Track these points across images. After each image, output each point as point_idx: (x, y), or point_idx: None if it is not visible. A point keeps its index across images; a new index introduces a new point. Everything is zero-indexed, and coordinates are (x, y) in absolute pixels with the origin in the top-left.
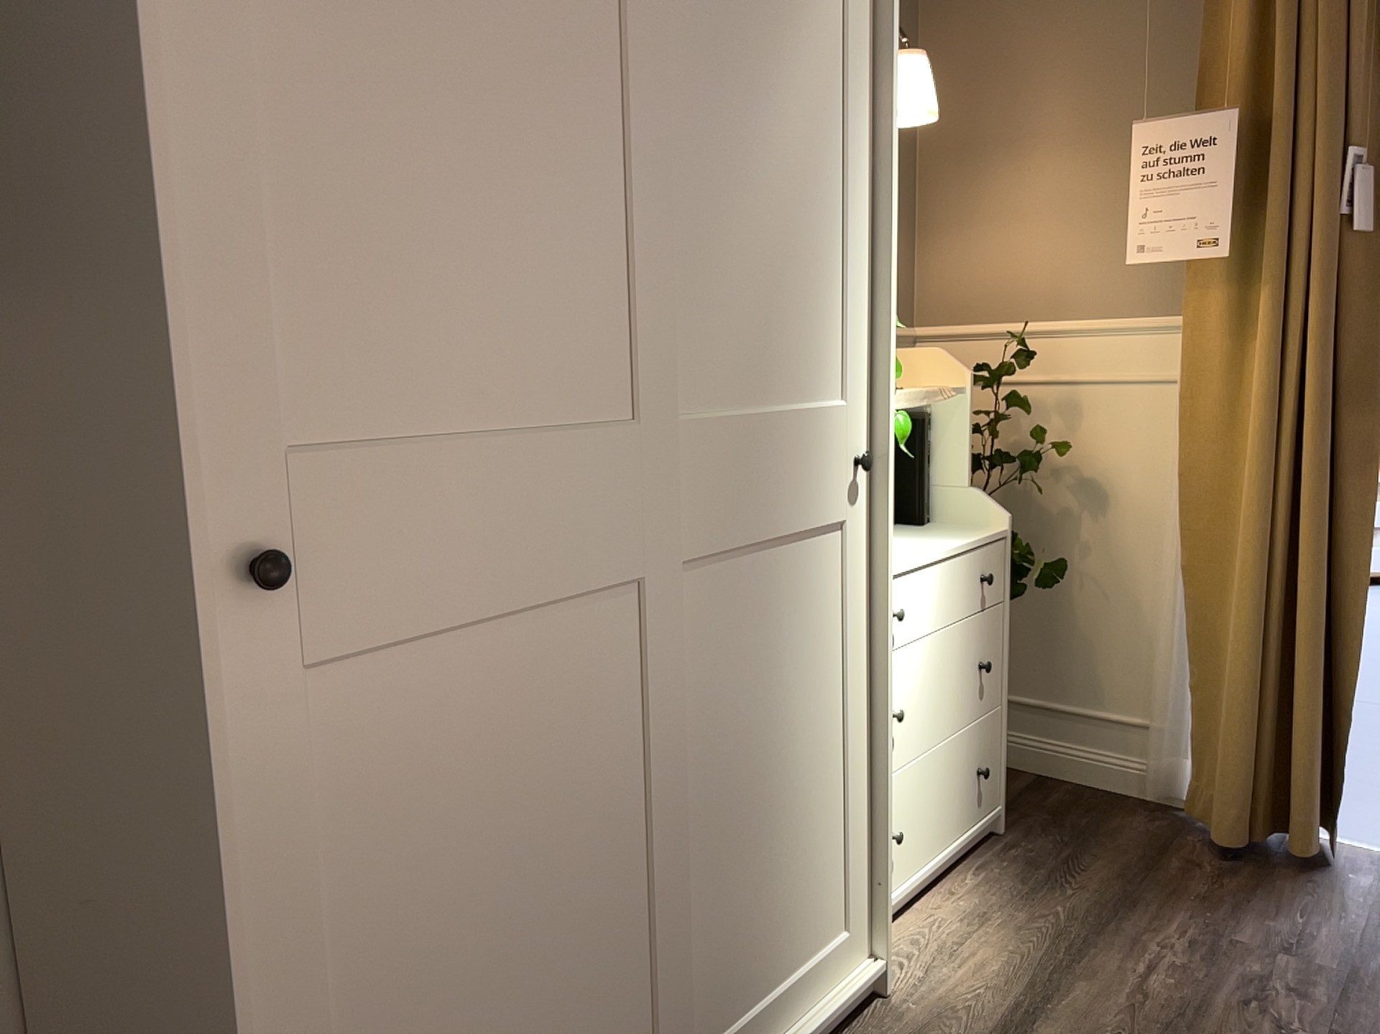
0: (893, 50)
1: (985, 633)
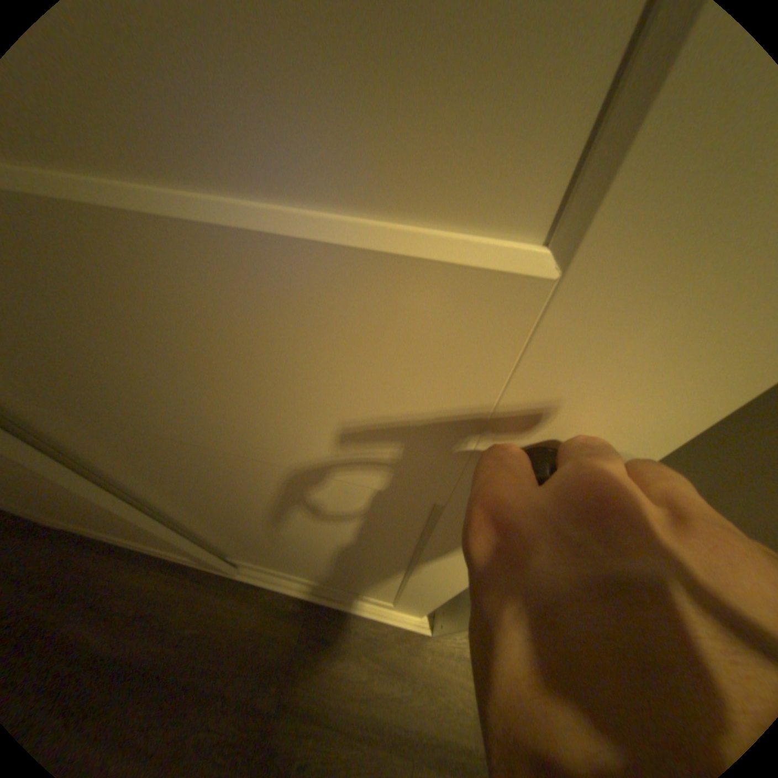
0: None
1: None
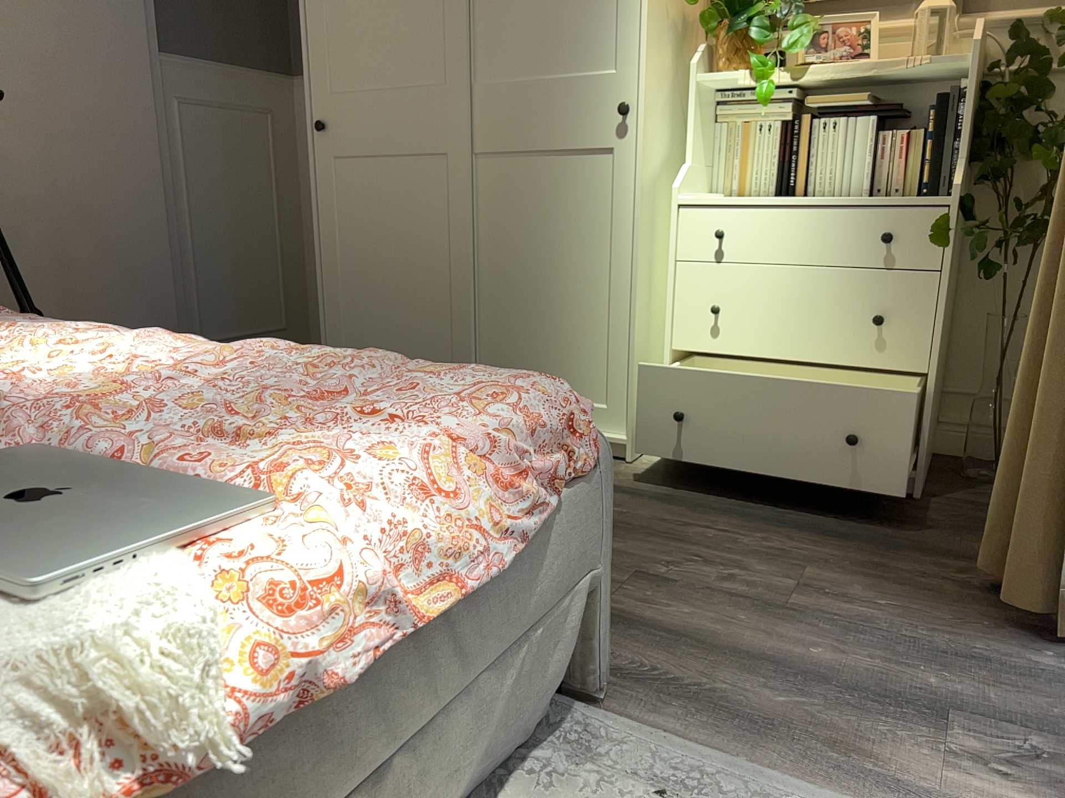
0: None
1: (893, 292)
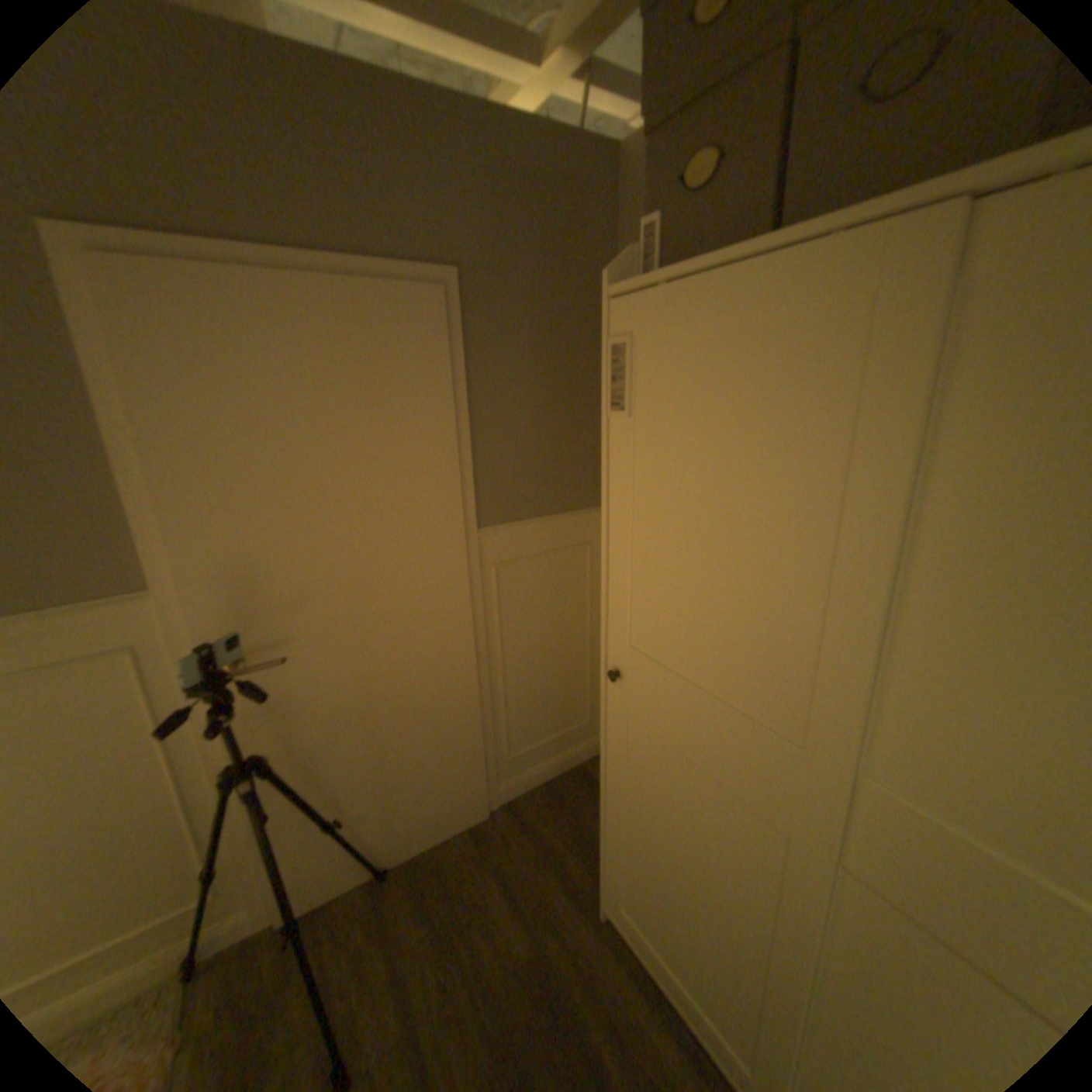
0: None
1: None
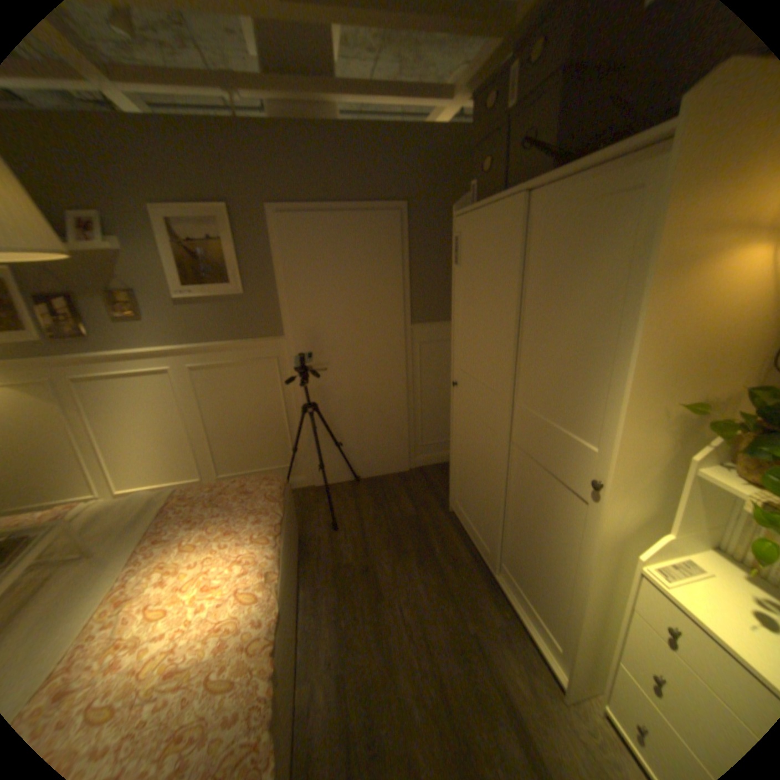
0: (658, 259)
1: None
